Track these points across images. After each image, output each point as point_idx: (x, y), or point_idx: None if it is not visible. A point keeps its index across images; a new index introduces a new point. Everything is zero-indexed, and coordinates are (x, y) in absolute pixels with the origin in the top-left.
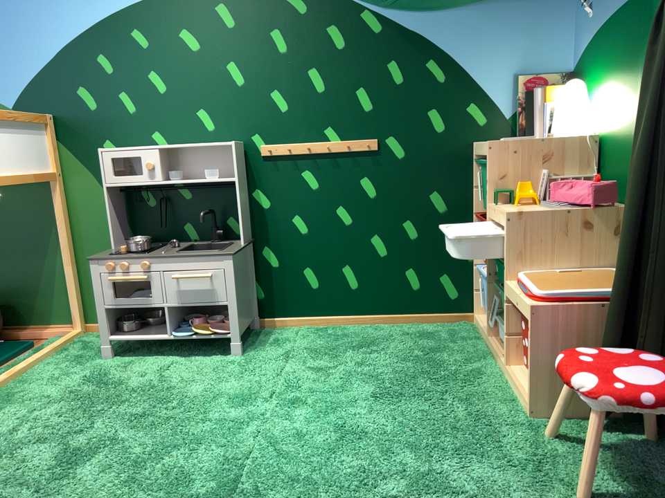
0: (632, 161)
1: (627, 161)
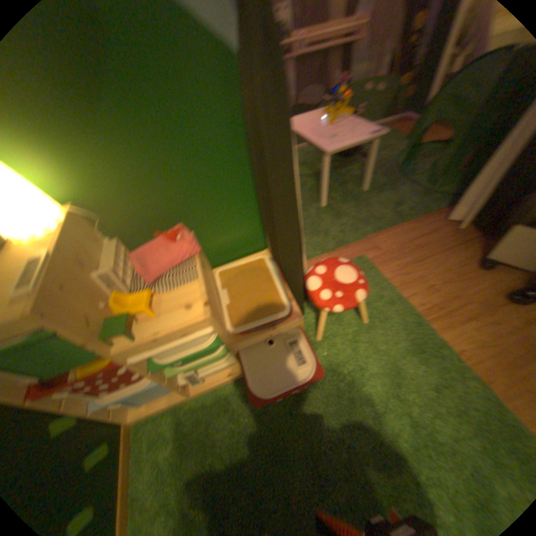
0: (162, 201)
1: (153, 204)
